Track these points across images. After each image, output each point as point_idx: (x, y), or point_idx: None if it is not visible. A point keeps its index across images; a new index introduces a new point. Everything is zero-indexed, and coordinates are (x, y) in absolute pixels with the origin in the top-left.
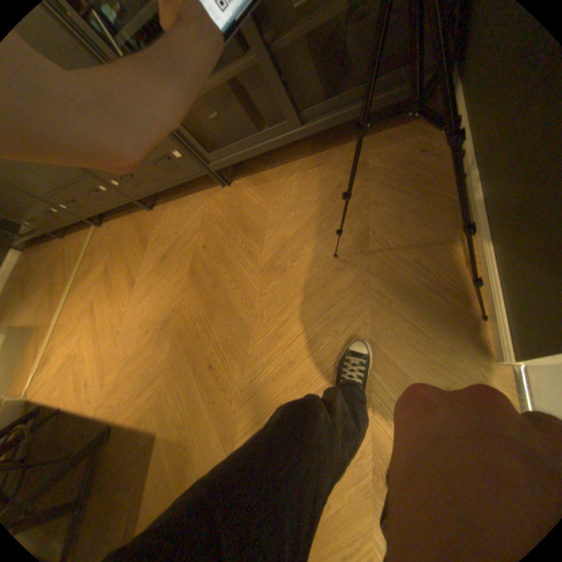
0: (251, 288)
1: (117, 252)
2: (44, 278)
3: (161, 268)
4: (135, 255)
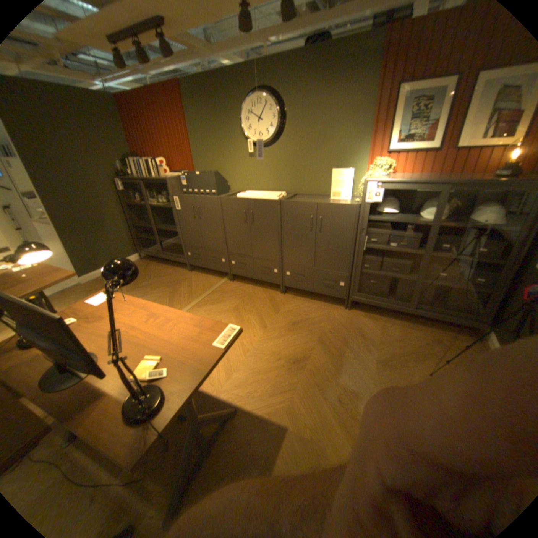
0: (371, 369)
1: (249, 302)
2: (165, 285)
3: (292, 328)
4: (267, 311)
